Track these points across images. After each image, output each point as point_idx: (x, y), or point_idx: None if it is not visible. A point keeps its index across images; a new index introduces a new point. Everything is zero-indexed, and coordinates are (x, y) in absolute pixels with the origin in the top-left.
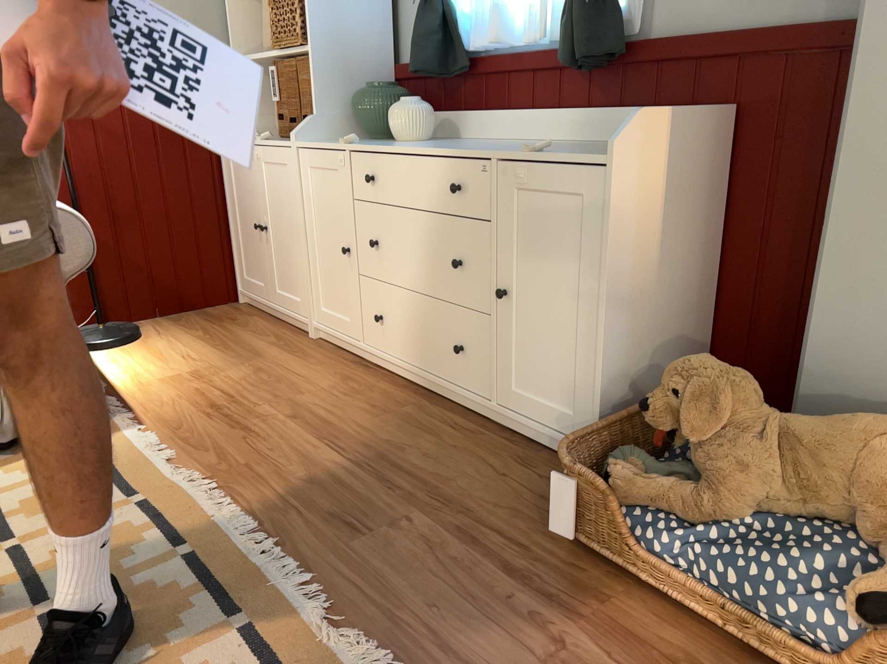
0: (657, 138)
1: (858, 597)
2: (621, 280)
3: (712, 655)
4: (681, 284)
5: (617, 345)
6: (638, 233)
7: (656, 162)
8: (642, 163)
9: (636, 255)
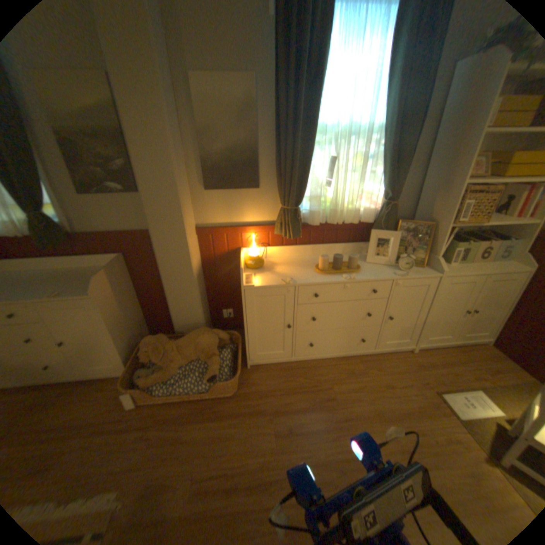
0: (104, 279)
1: (206, 380)
2: (112, 325)
3: (184, 409)
4: (129, 309)
5: (119, 341)
6: (110, 308)
7: (106, 285)
8: (102, 289)
9: (113, 314)
